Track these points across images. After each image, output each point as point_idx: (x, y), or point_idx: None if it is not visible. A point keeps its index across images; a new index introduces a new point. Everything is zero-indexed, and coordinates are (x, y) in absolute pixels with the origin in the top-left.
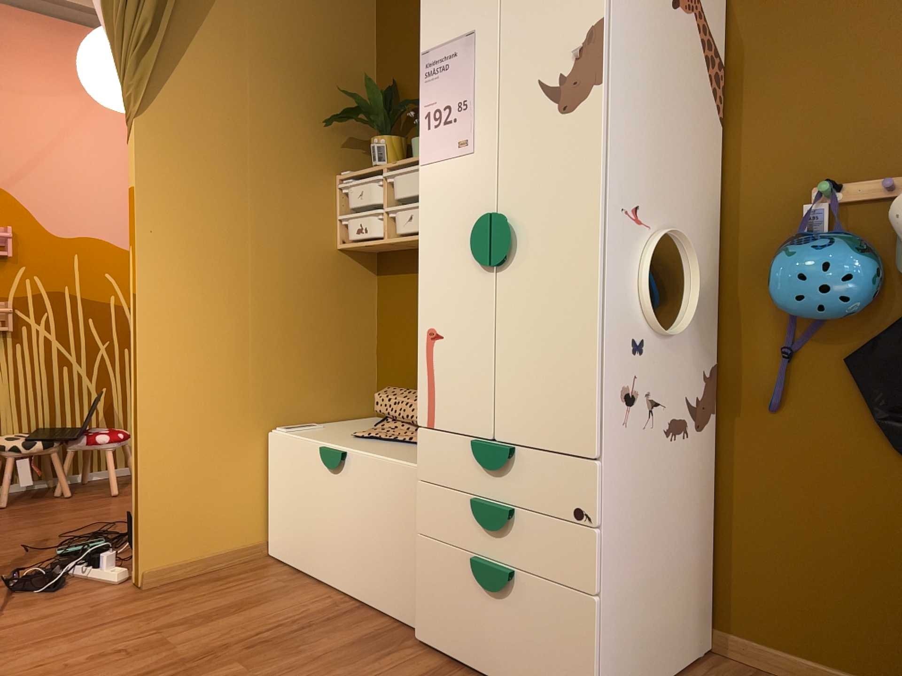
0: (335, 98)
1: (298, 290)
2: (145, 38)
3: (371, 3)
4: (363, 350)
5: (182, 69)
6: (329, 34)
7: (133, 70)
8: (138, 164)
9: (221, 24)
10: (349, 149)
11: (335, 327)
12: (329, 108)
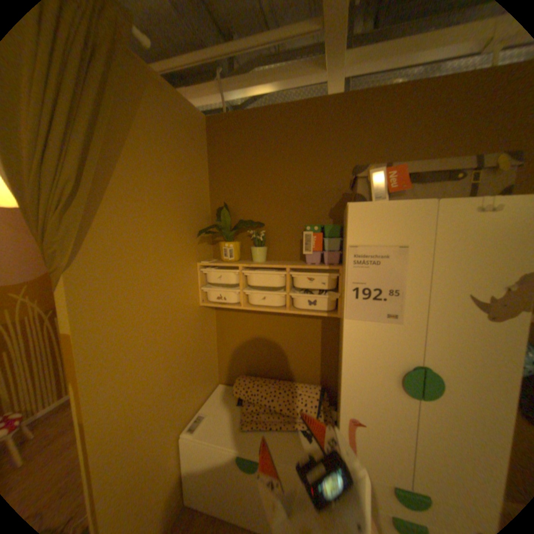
0: (193, 213)
1: (185, 341)
2: (64, 194)
3: (205, 149)
4: (212, 353)
5: (99, 215)
6: (188, 172)
7: (53, 226)
8: (69, 313)
9: (125, 170)
10: (201, 244)
11: (202, 350)
12: (191, 221)
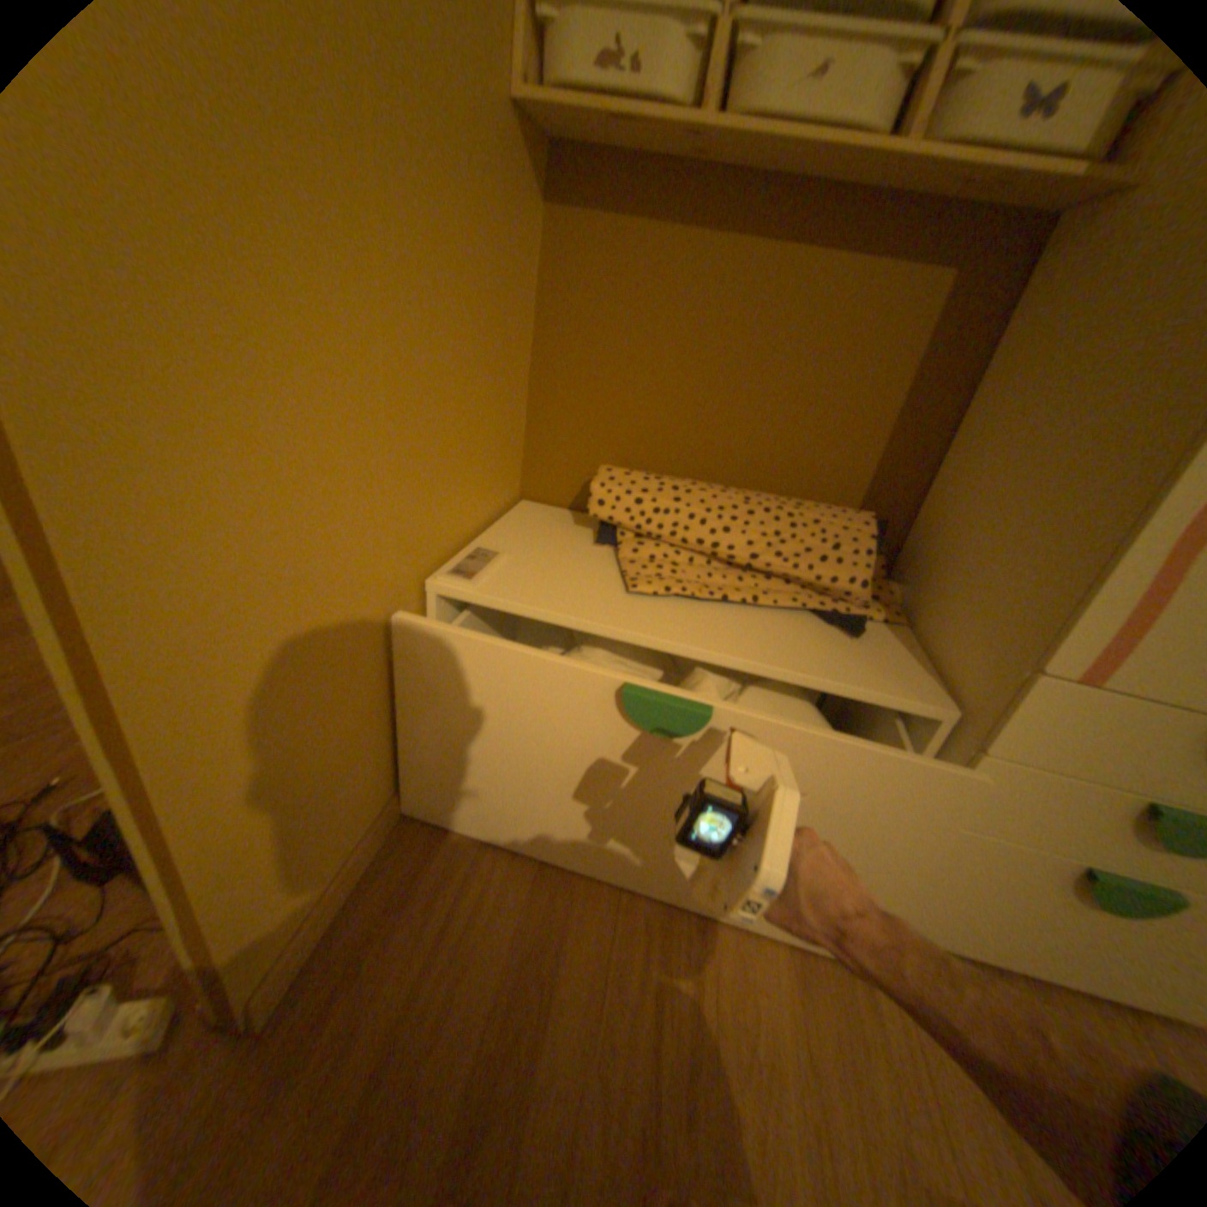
0: None
1: (458, 213)
2: None
3: None
4: (519, 378)
5: None
6: None
7: None
8: None
9: None
10: None
11: (497, 328)
12: None
